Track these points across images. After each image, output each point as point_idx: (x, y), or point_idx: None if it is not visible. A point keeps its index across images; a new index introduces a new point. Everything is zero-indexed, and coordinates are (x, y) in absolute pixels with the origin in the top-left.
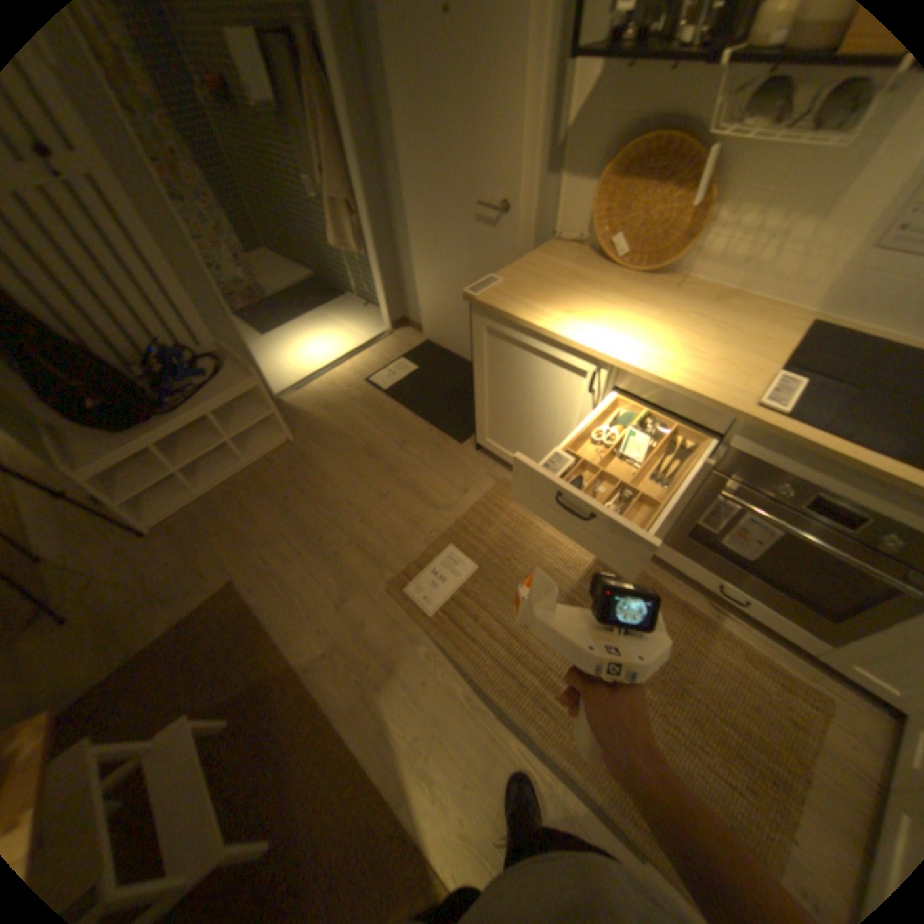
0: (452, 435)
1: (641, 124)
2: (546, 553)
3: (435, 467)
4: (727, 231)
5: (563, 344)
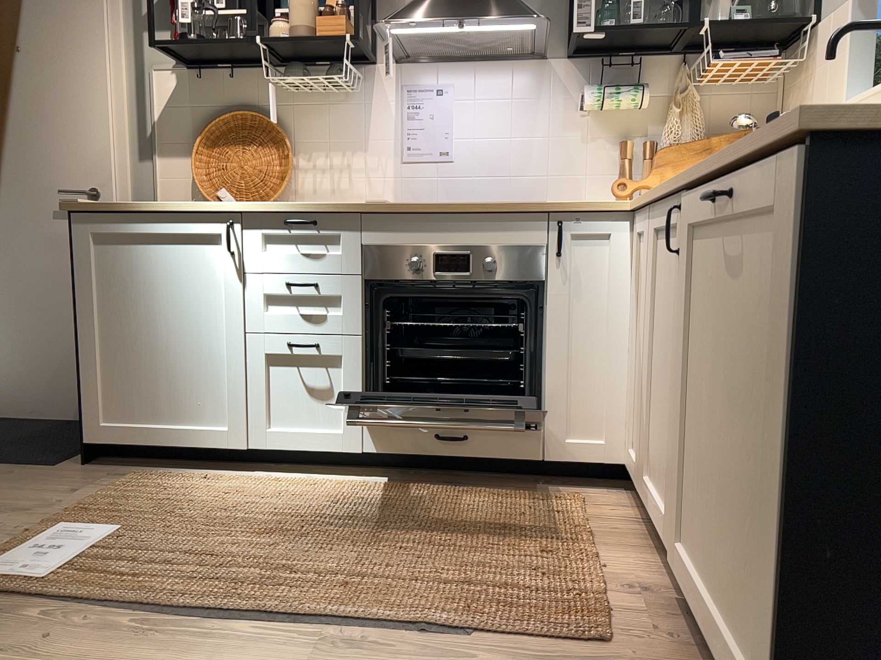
0: (35, 462)
1: (217, 114)
2: (229, 498)
3: (10, 487)
4: (308, 174)
5: (189, 213)
